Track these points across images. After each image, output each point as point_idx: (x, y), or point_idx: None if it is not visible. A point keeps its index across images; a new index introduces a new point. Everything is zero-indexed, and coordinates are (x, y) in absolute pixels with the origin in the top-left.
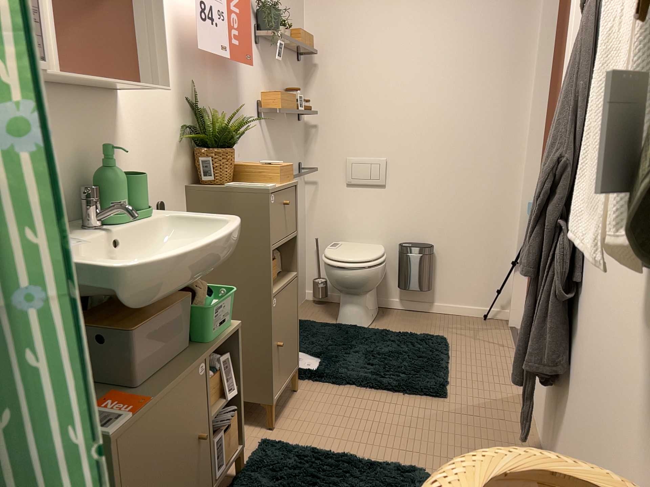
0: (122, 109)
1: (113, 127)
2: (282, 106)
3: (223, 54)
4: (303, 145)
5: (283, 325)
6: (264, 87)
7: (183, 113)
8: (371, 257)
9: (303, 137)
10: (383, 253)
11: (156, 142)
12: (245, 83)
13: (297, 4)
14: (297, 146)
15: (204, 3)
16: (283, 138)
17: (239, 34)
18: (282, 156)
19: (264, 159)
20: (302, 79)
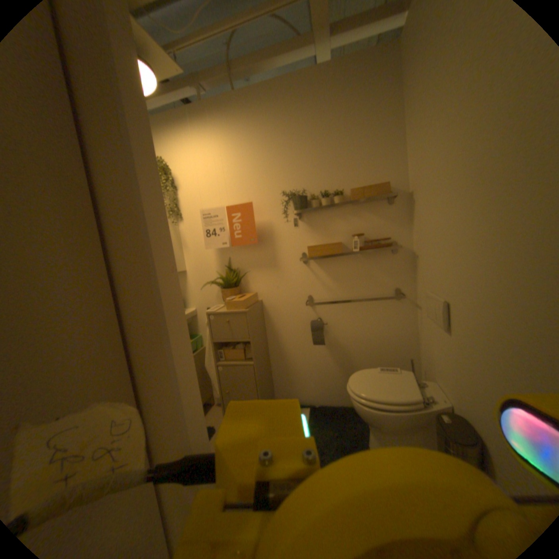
0: (188, 275)
1: (184, 281)
2: (310, 254)
3: (224, 244)
4: (409, 271)
5: (233, 384)
6: (313, 240)
7: (222, 271)
8: (368, 396)
9: (409, 264)
10: (396, 404)
11: (203, 285)
12: (284, 244)
13: (386, 153)
14: (390, 273)
15: (208, 228)
16: (354, 270)
17: (241, 229)
18: (351, 284)
19: (315, 287)
20: (405, 212)
